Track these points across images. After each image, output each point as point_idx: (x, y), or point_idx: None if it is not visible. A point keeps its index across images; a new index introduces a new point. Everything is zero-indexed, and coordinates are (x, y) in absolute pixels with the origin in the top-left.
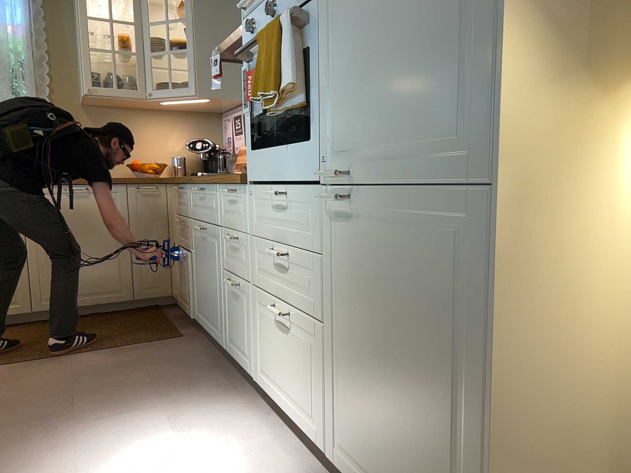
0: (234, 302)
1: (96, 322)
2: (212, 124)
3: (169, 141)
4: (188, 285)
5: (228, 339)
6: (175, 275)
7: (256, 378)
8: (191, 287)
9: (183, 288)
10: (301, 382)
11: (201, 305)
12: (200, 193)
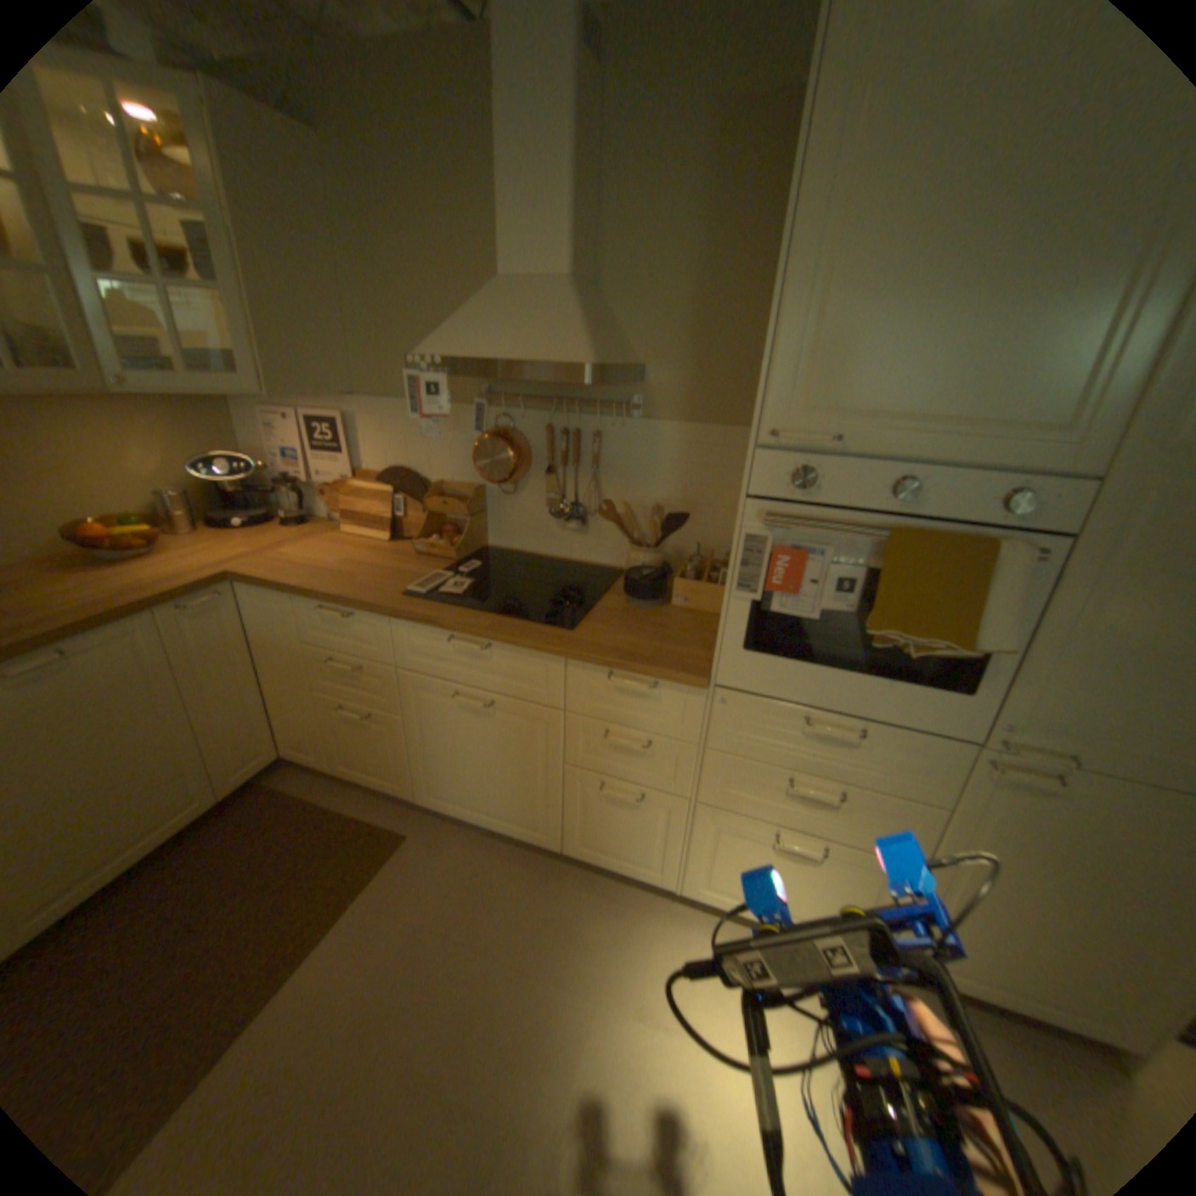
0: (615, 809)
1: (176, 884)
2: (210, 412)
3: (128, 460)
4: (381, 759)
5: (575, 843)
6: (298, 733)
7: (682, 890)
8: (395, 763)
9: (350, 759)
10: (835, 904)
11: (454, 793)
12: (474, 649)
